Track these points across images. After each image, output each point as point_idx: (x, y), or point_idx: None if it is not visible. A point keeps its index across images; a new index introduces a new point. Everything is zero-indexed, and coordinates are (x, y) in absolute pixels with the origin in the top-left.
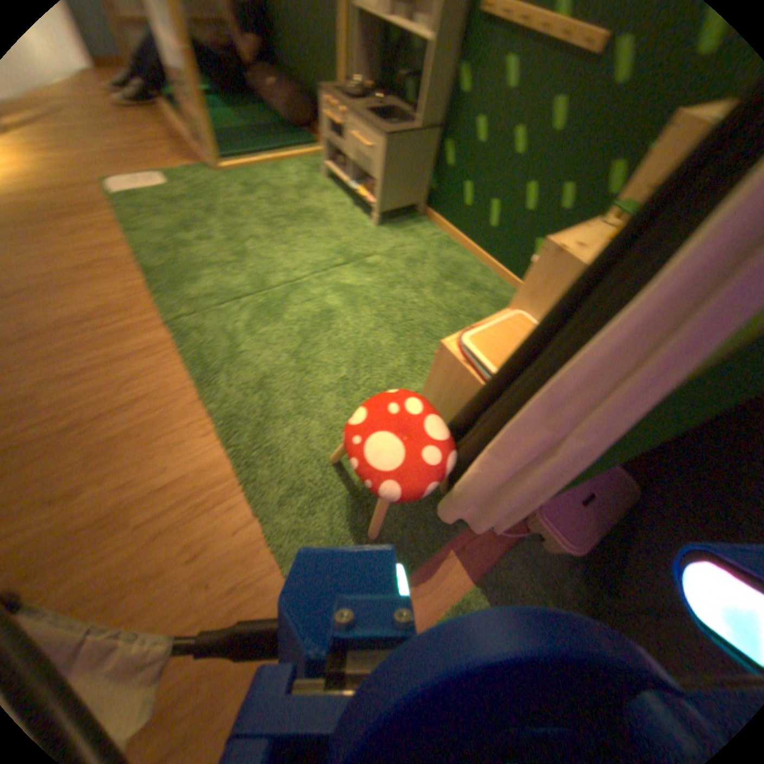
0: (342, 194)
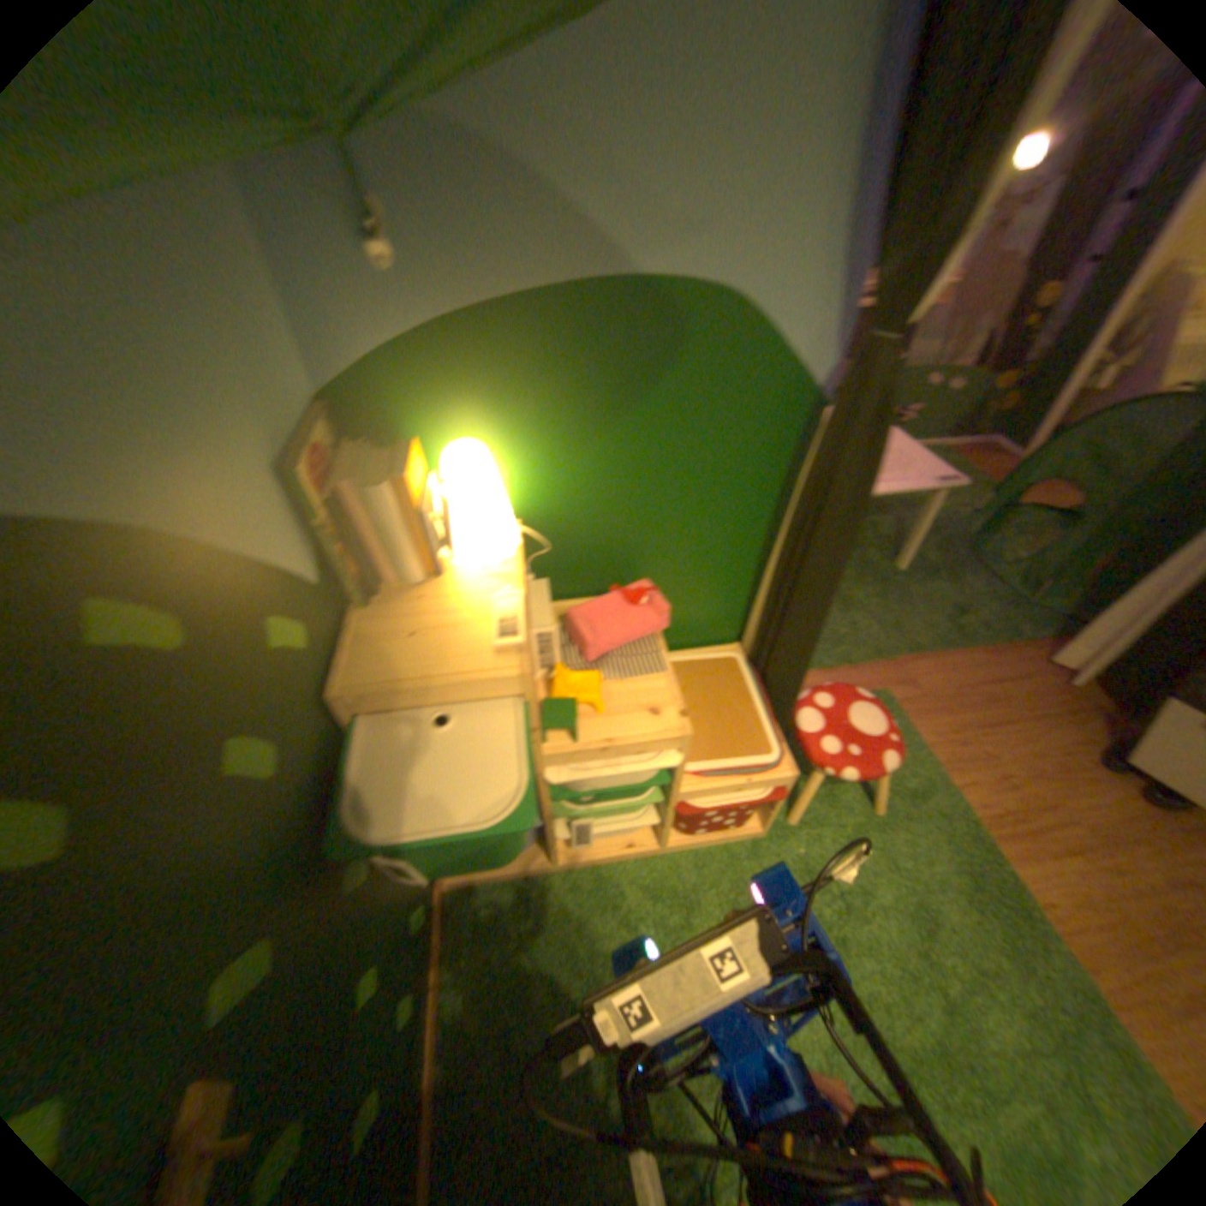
0: None
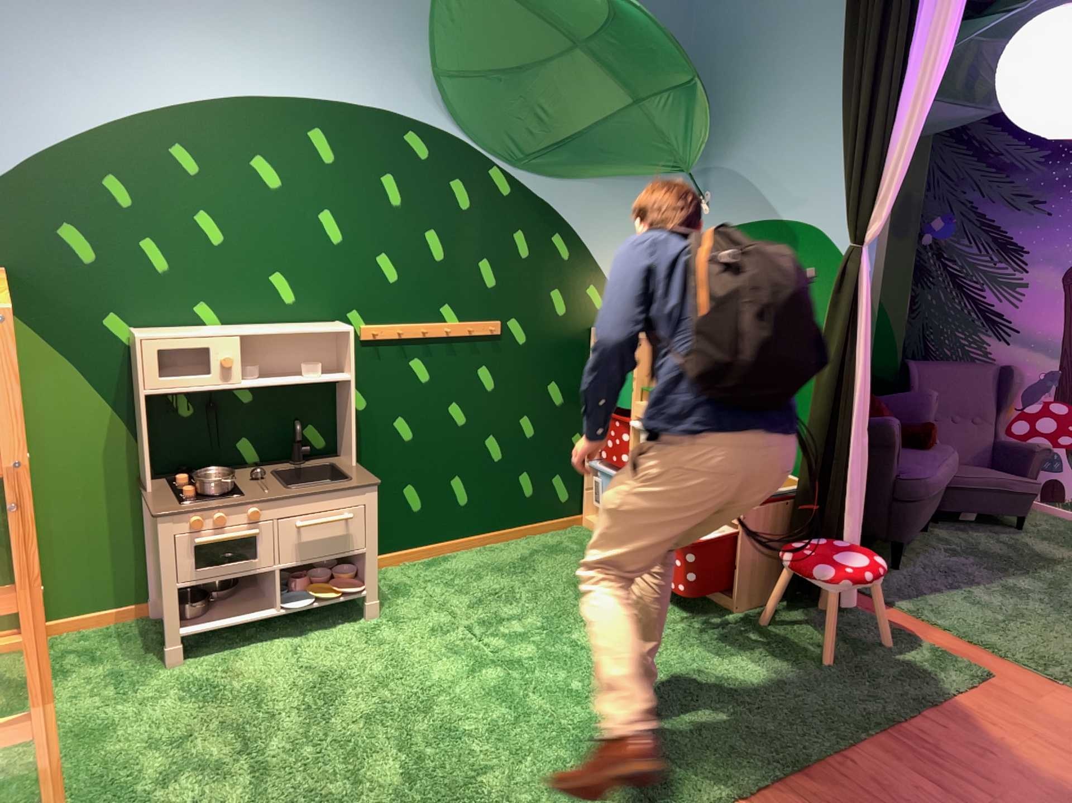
0: (264, 639)
